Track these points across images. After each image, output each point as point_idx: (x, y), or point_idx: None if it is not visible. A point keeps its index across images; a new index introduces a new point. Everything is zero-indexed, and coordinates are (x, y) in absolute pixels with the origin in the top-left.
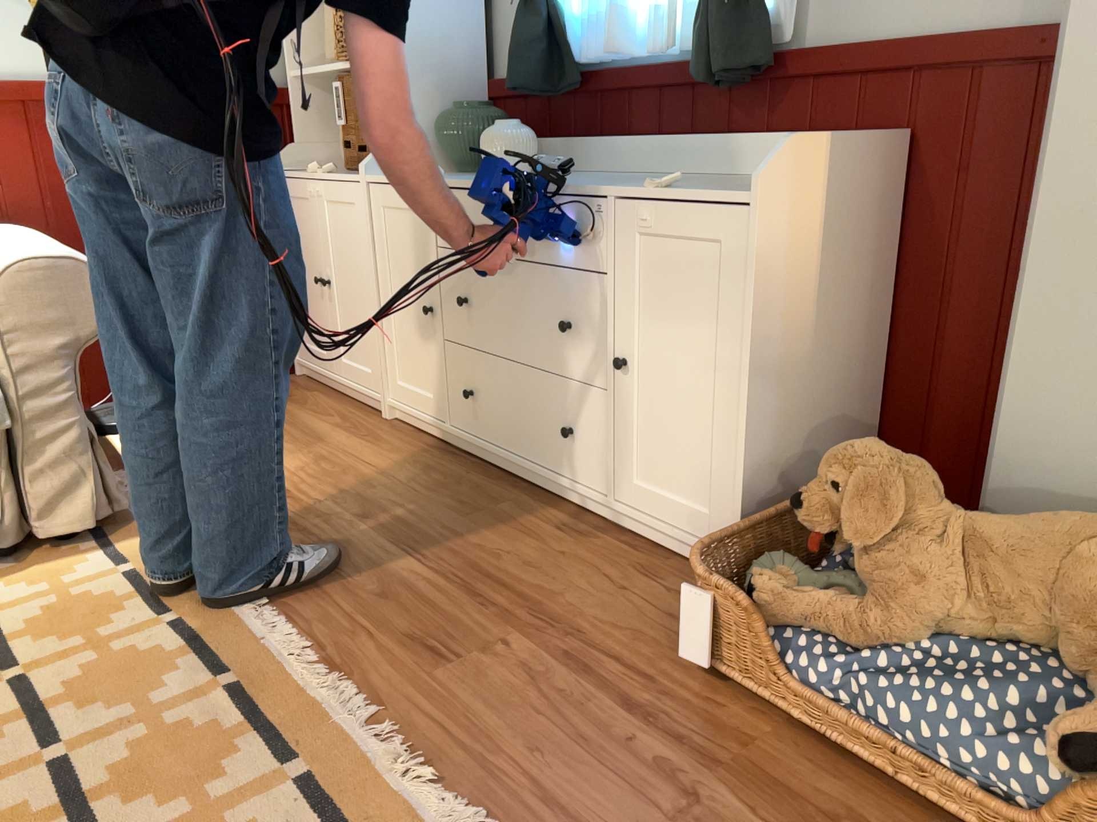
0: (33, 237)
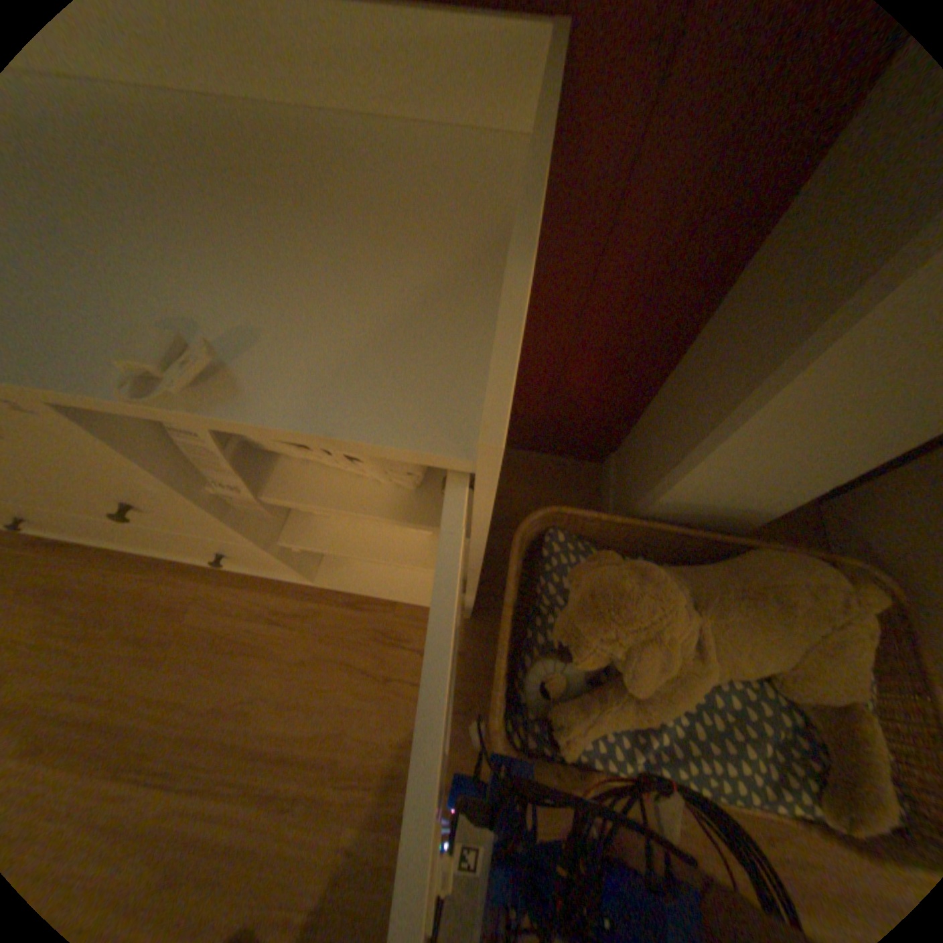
0: None
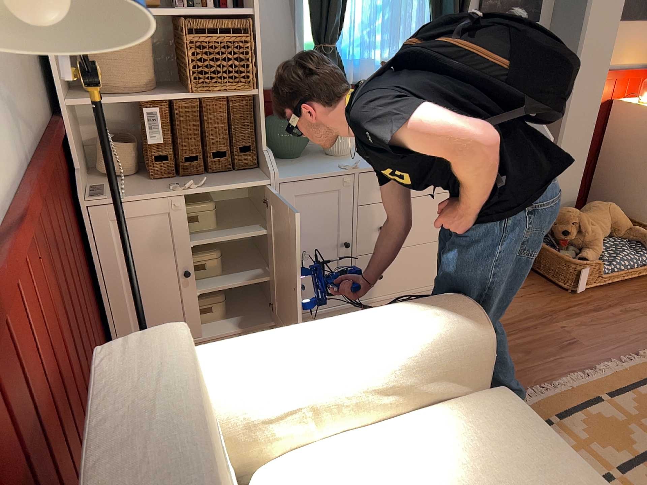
0: (282, 335)
